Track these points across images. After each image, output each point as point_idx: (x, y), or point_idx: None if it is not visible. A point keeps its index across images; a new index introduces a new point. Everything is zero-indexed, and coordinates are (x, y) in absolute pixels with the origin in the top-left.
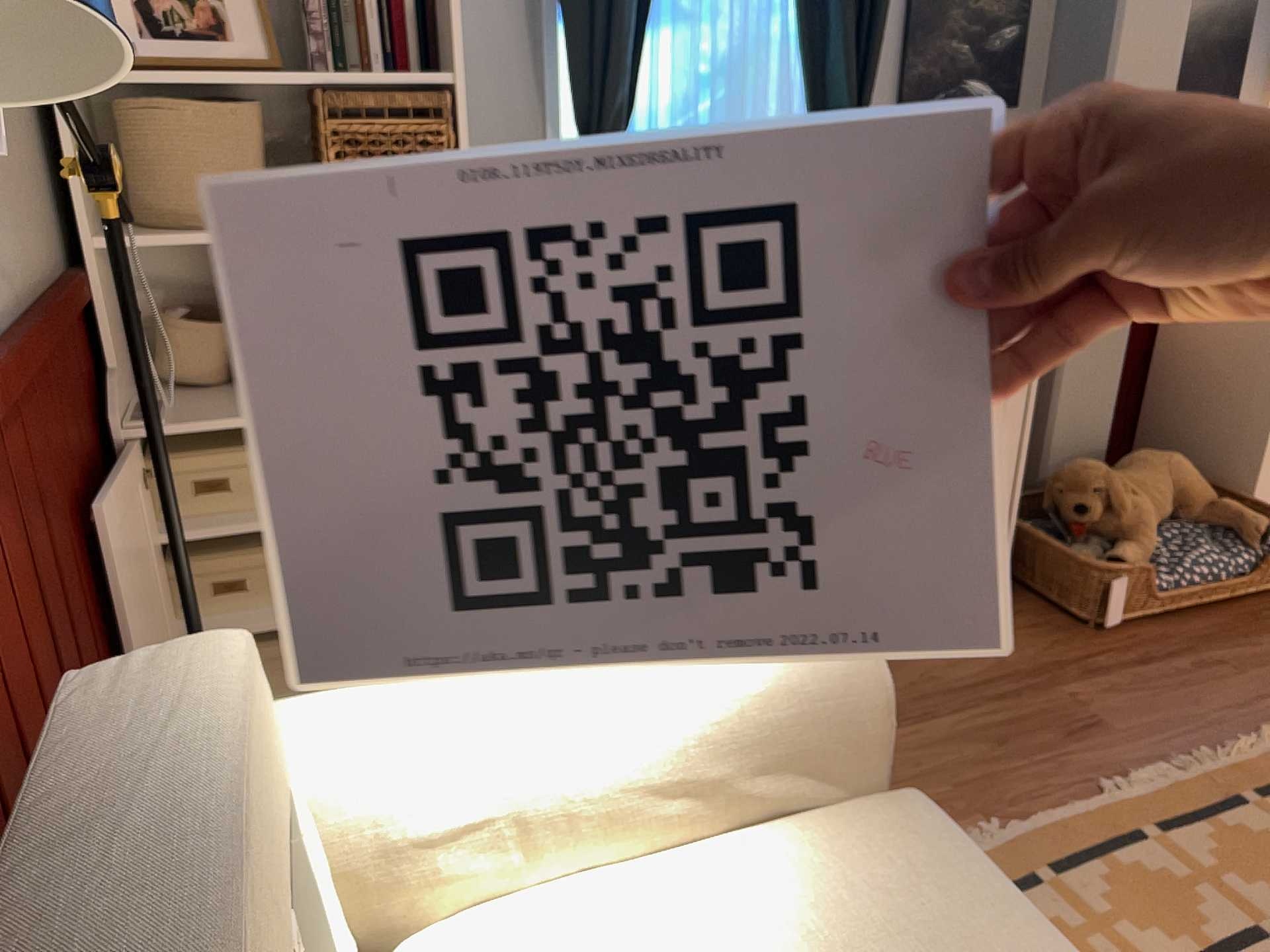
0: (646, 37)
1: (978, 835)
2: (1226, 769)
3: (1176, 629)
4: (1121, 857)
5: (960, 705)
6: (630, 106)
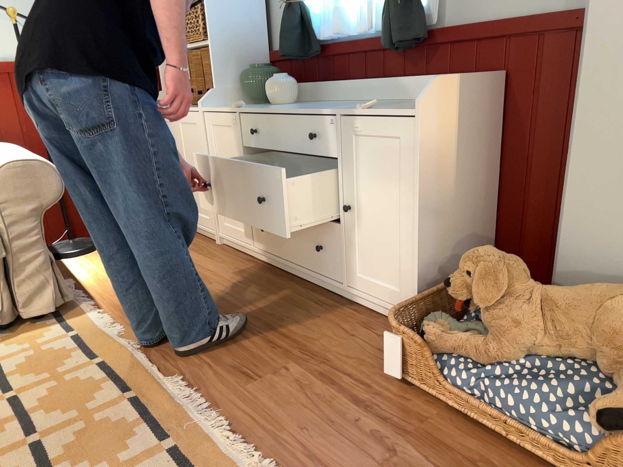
0: None
1: (132, 342)
2: (205, 434)
3: (442, 424)
4: (110, 384)
5: (254, 330)
6: None
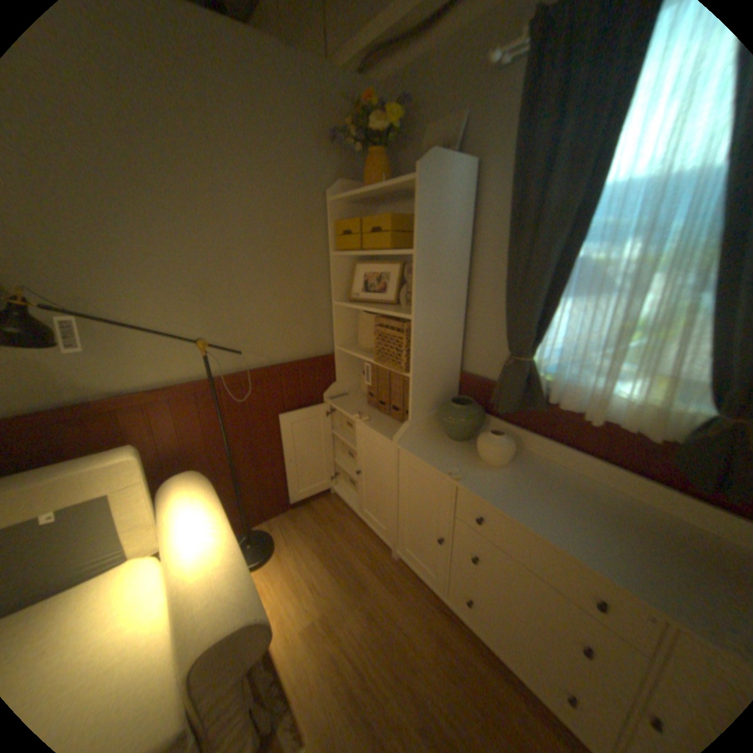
0: (563, 301)
1: None
2: None
3: None
4: None
5: None
6: (539, 339)
